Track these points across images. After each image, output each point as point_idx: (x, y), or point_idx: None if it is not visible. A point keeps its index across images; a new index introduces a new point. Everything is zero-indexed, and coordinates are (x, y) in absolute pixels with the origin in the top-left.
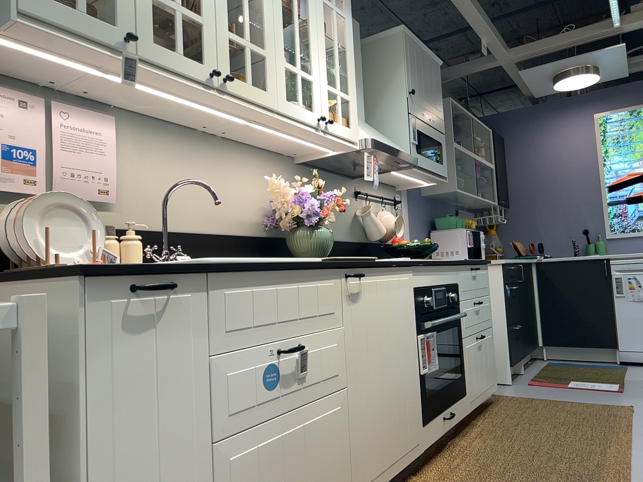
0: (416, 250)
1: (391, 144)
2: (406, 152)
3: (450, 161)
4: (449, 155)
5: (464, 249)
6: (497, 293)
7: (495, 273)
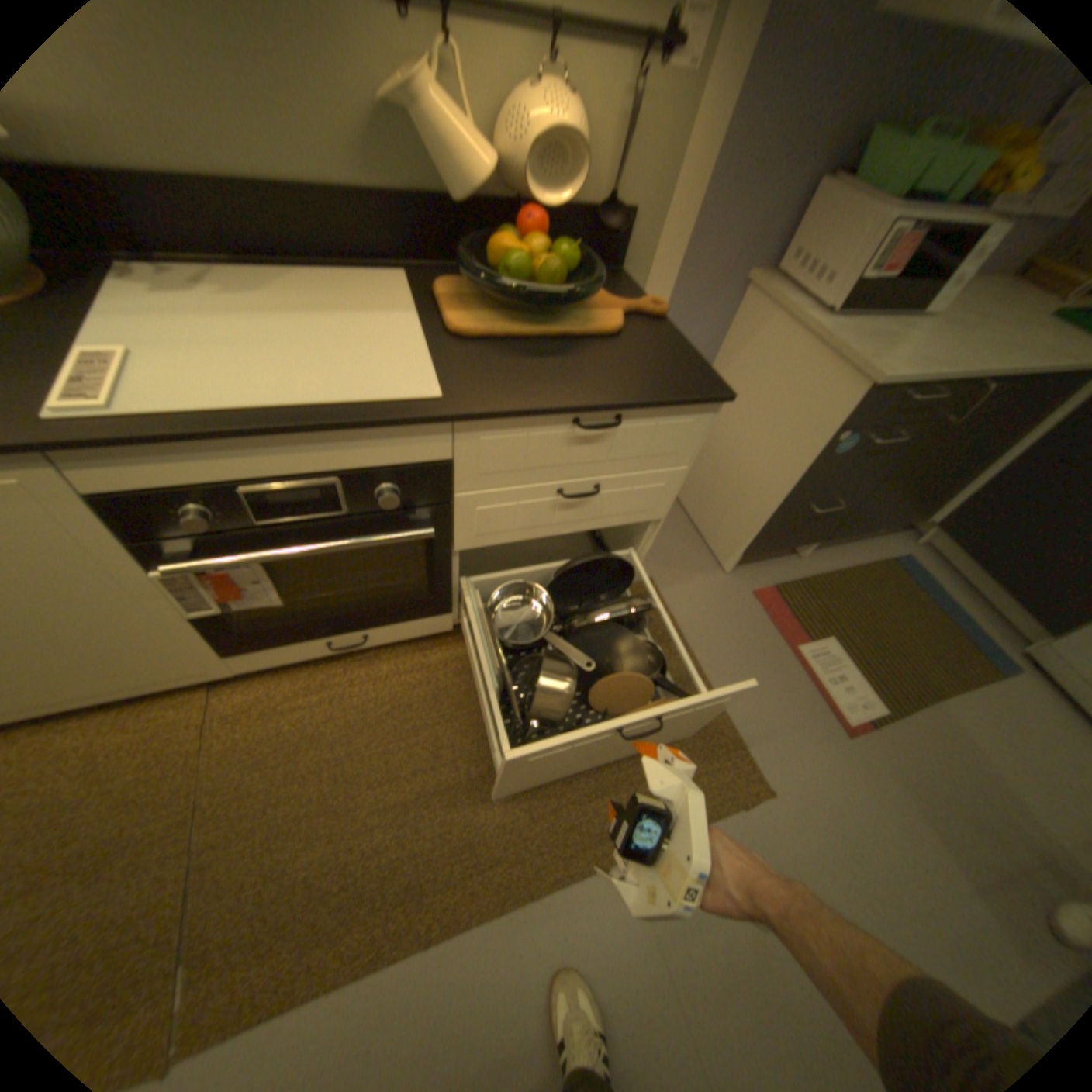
0: (507, 280)
1: None
2: None
3: None
4: None
5: (854, 273)
6: (814, 433)
7: (846, 389)
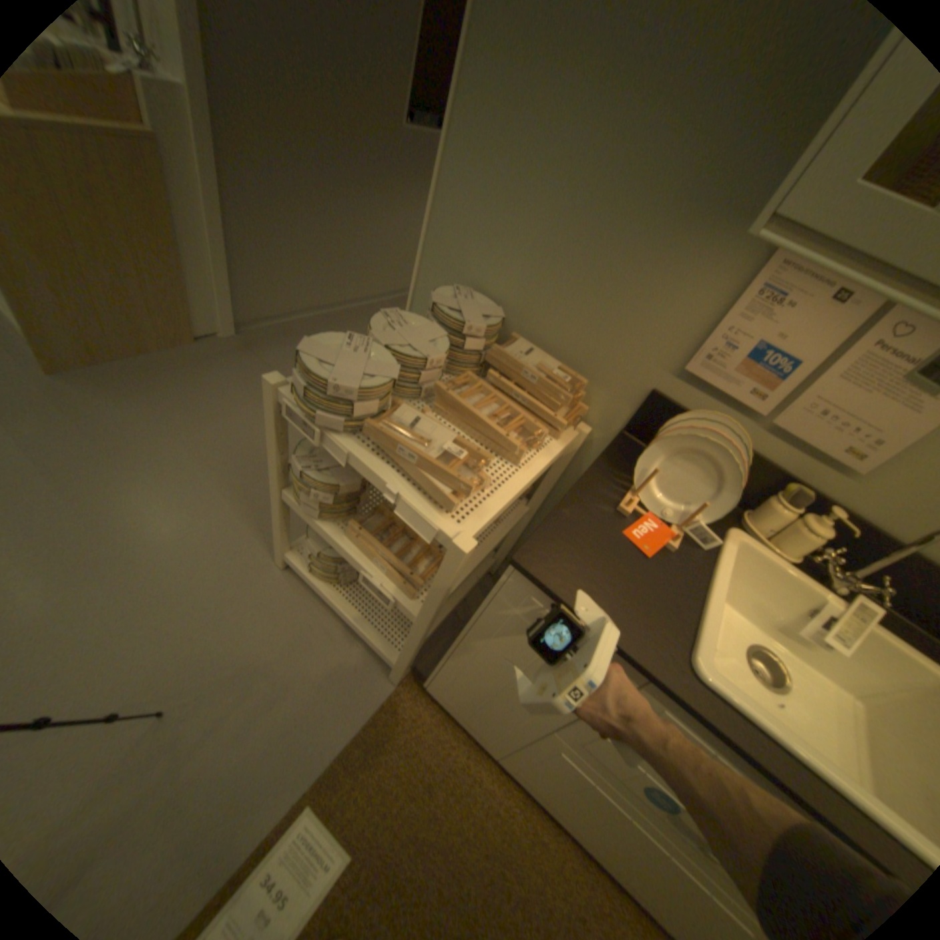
0: None
1: None
2: None
3: None
4: None
5: None
6: None
7: None
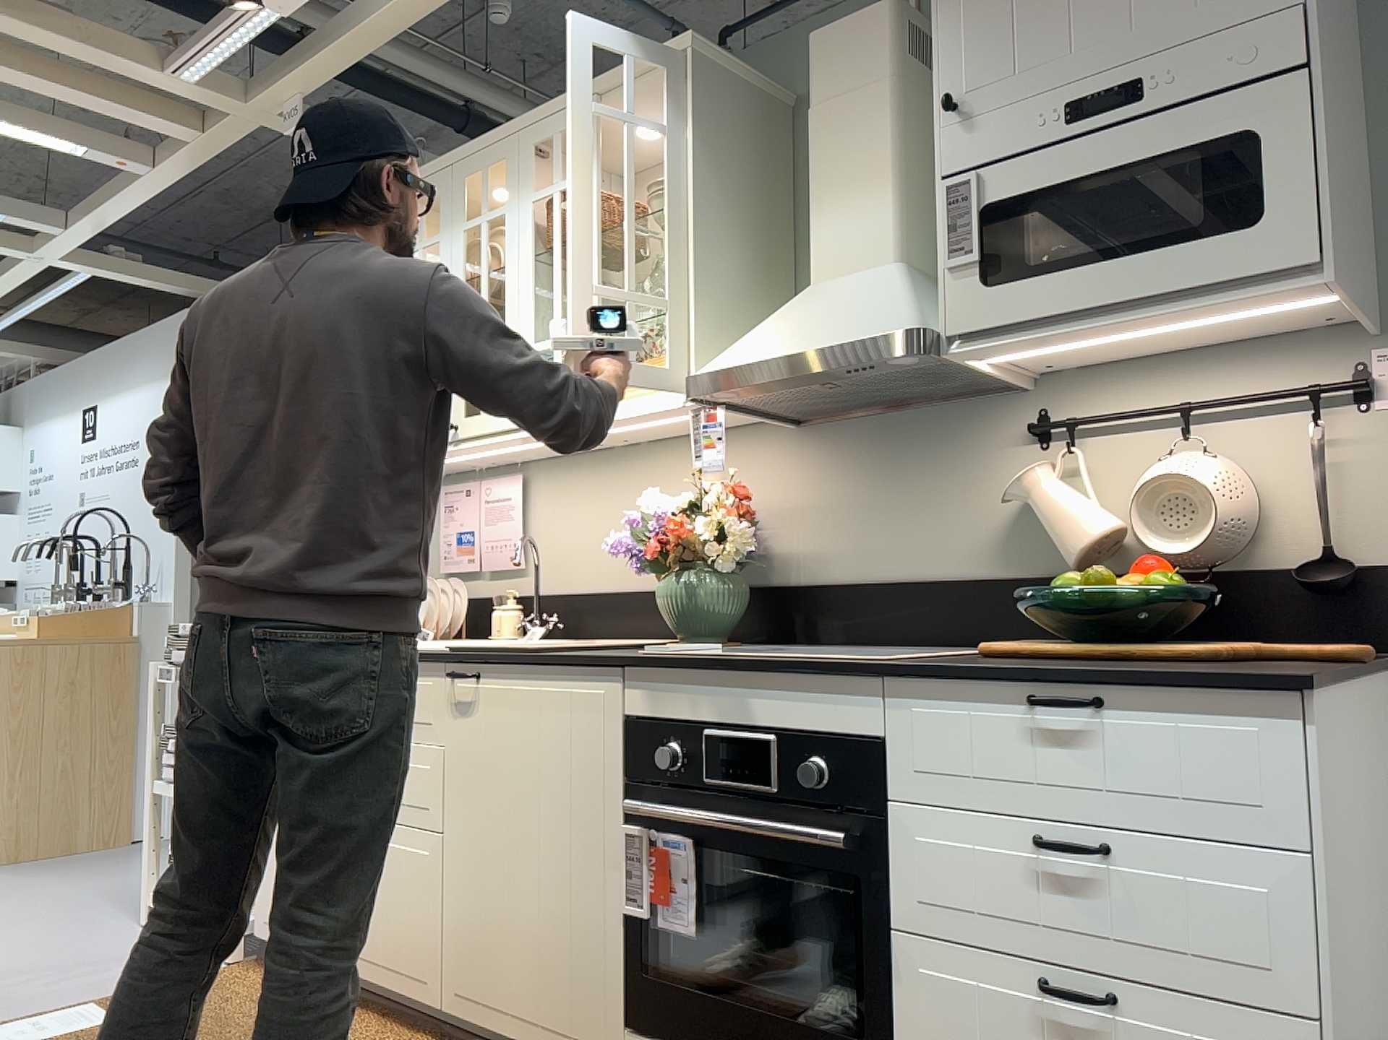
0: (1064, 607)
1: (809, 336)
2: (863, 332)
3: None
4: None
5: None
6: None
7: None
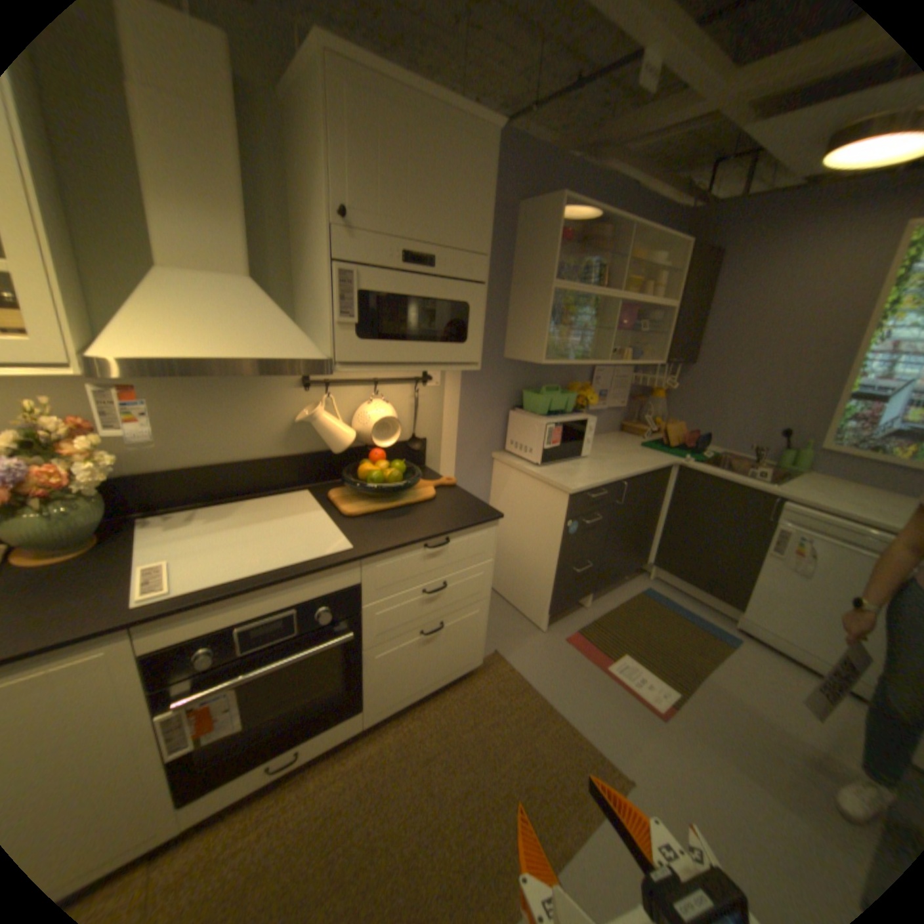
0: (372, 485)
1: (230, 342)
2: (287, 353)
3: (542, 313)
4: (543, 302)
5: (539, 448)
6: (554, 526)
7: (559, 500)
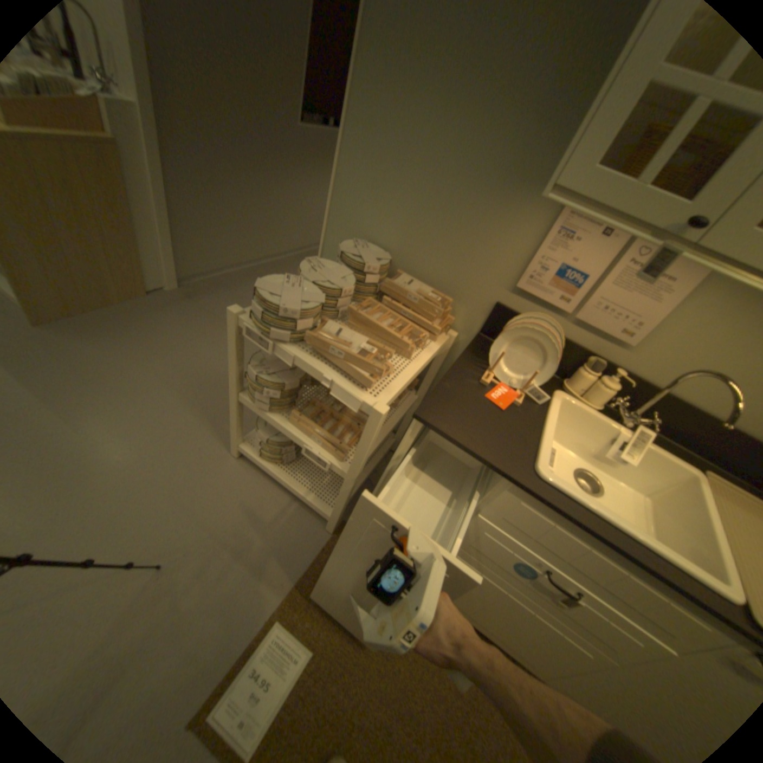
0: None
1: None
2: None
3: None
4: None
5: None
6: None
7: None
